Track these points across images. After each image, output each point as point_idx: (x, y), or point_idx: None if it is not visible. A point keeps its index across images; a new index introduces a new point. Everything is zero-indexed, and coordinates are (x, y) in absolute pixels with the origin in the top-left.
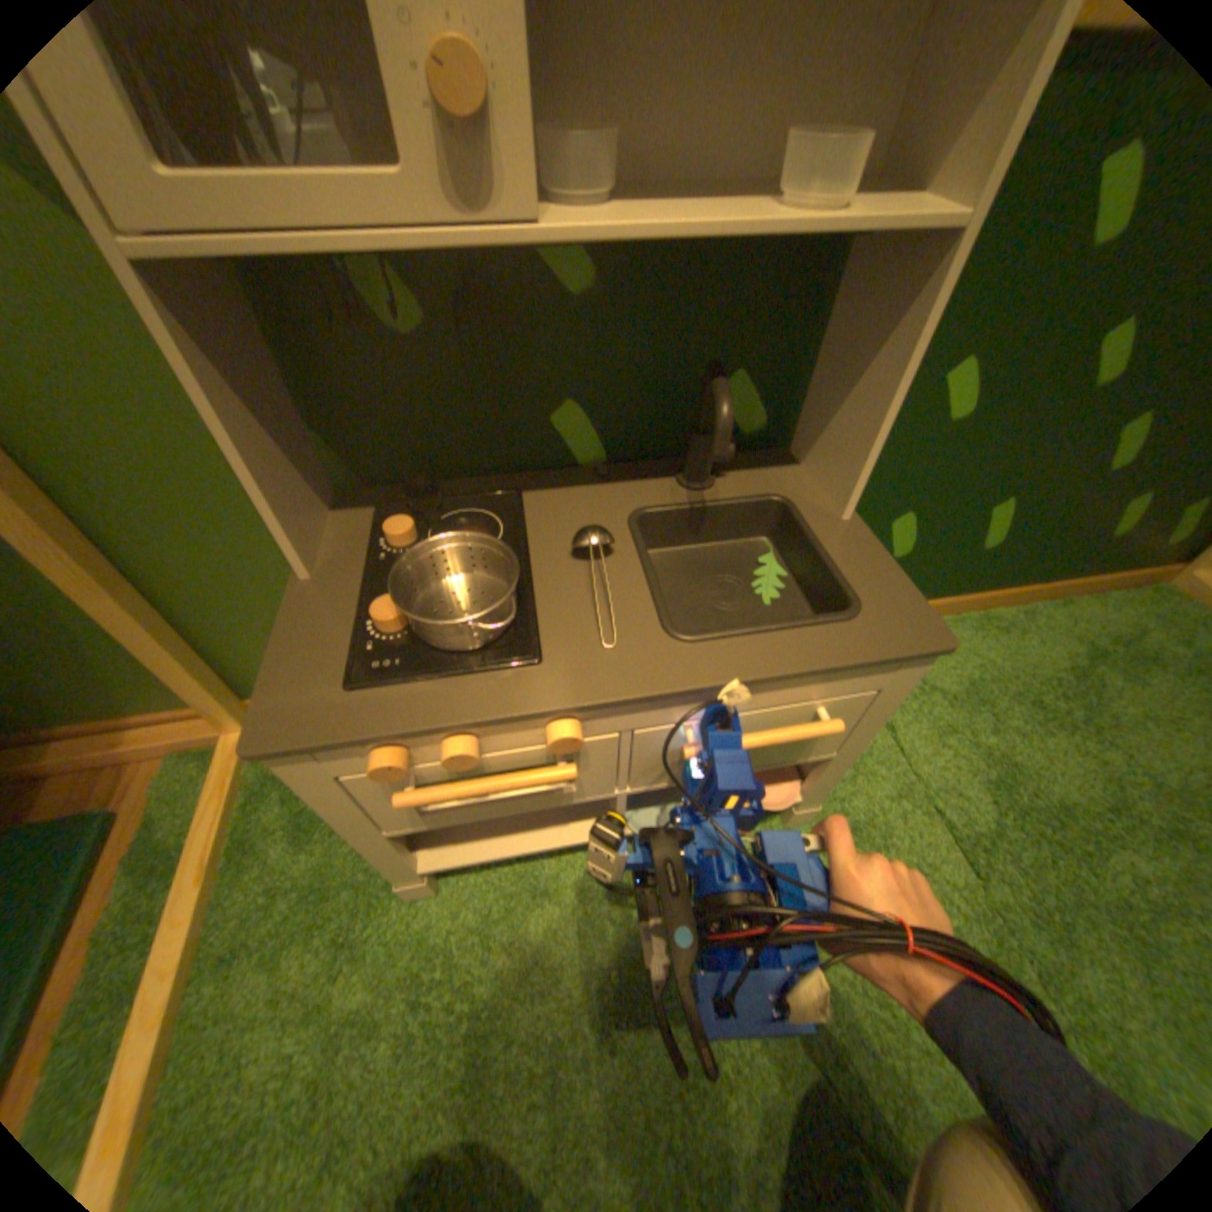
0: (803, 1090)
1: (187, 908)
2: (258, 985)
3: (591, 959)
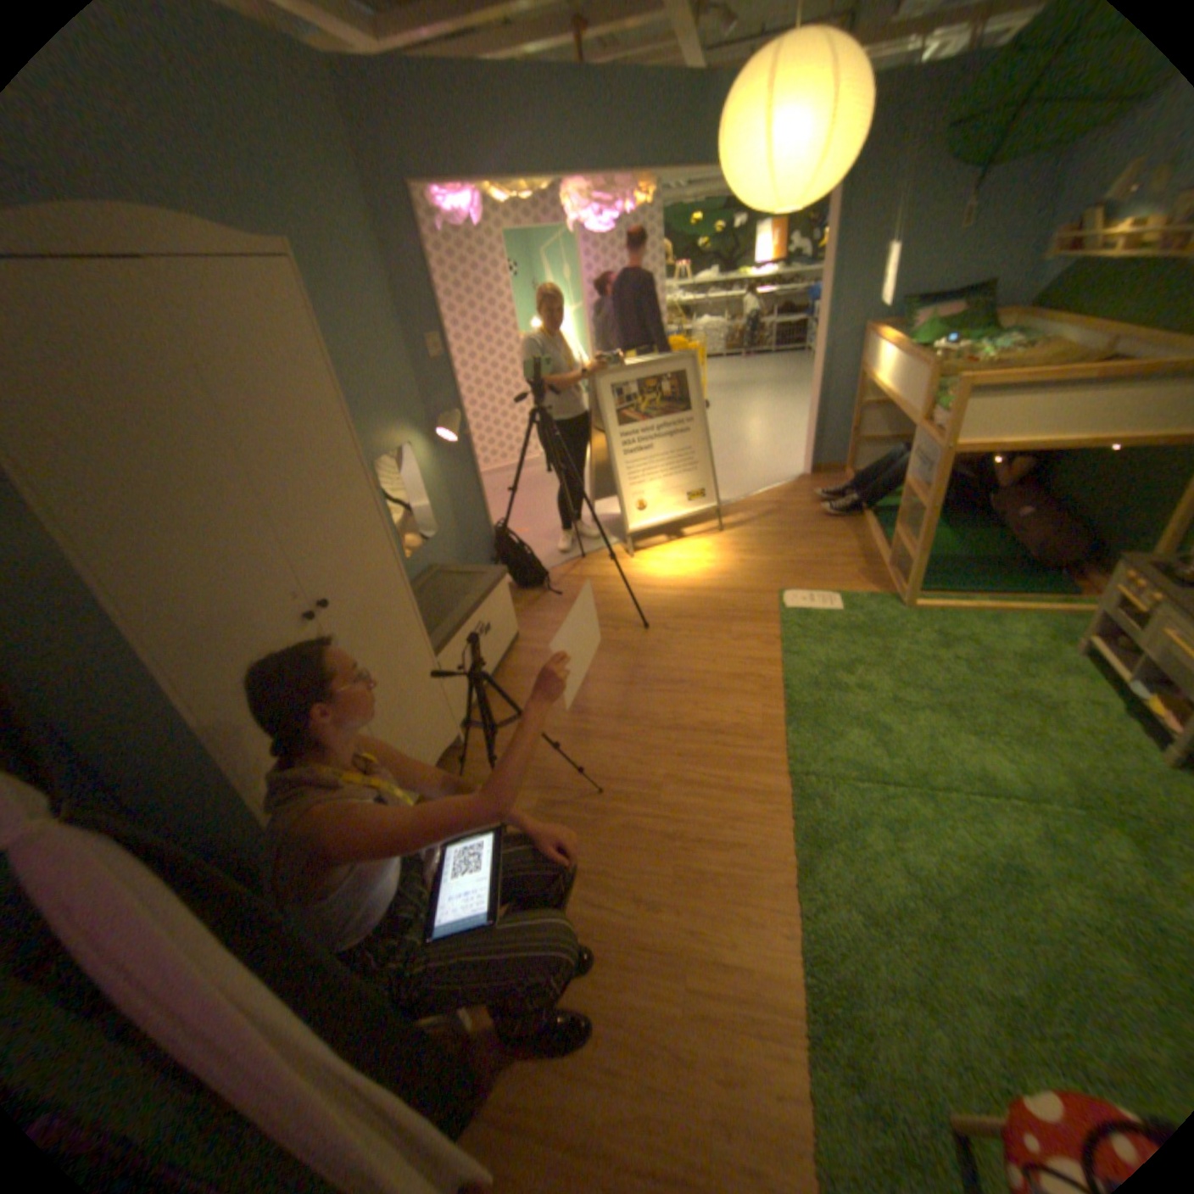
0: (1038, 728)
1: (1053, 609)
2: (1034, 626)
3: (1066, 690)
